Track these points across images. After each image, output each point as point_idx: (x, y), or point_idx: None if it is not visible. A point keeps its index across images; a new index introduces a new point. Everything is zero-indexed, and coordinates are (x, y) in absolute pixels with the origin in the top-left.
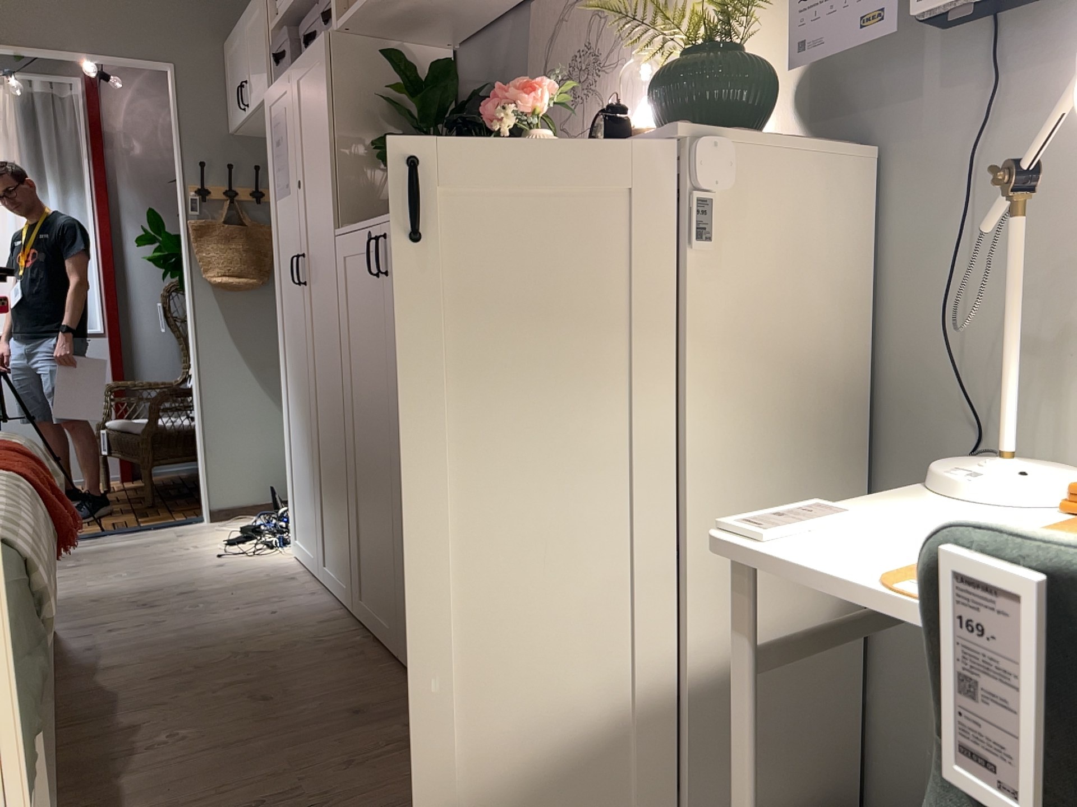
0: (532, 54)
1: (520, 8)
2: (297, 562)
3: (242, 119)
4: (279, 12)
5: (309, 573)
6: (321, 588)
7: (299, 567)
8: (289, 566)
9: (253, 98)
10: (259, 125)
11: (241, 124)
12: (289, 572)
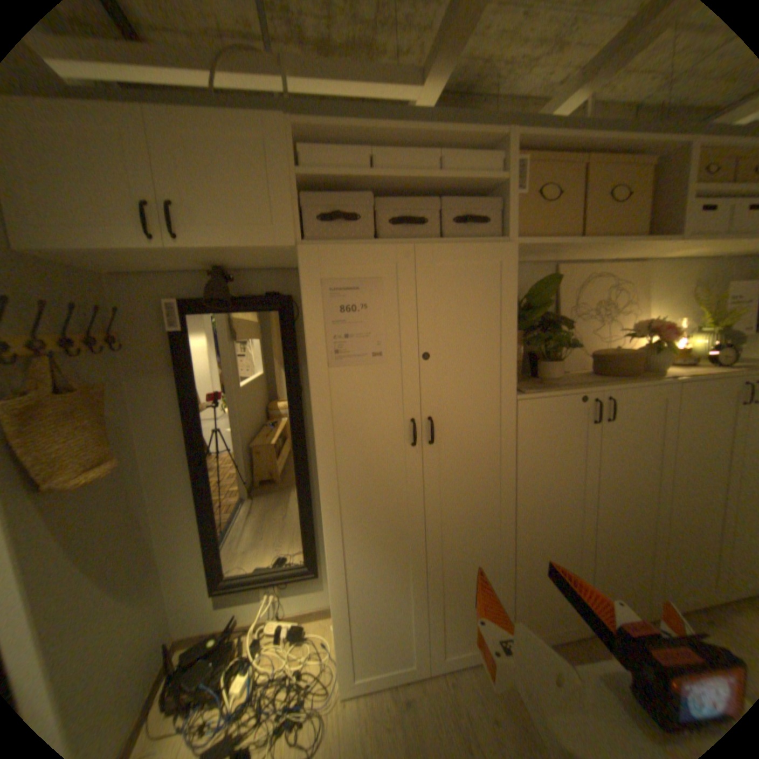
0: (561, 292)
1: (539, 263)
2: (363, 697)
3: (126, 249)
4: (301, 160)
5: (396, 686)
6: (444, 677)
7: (379, 695)
8: (370, 706)
9: (209, 236)
10: (122, 257)
11: (101, 251)
12: (387, 706)
